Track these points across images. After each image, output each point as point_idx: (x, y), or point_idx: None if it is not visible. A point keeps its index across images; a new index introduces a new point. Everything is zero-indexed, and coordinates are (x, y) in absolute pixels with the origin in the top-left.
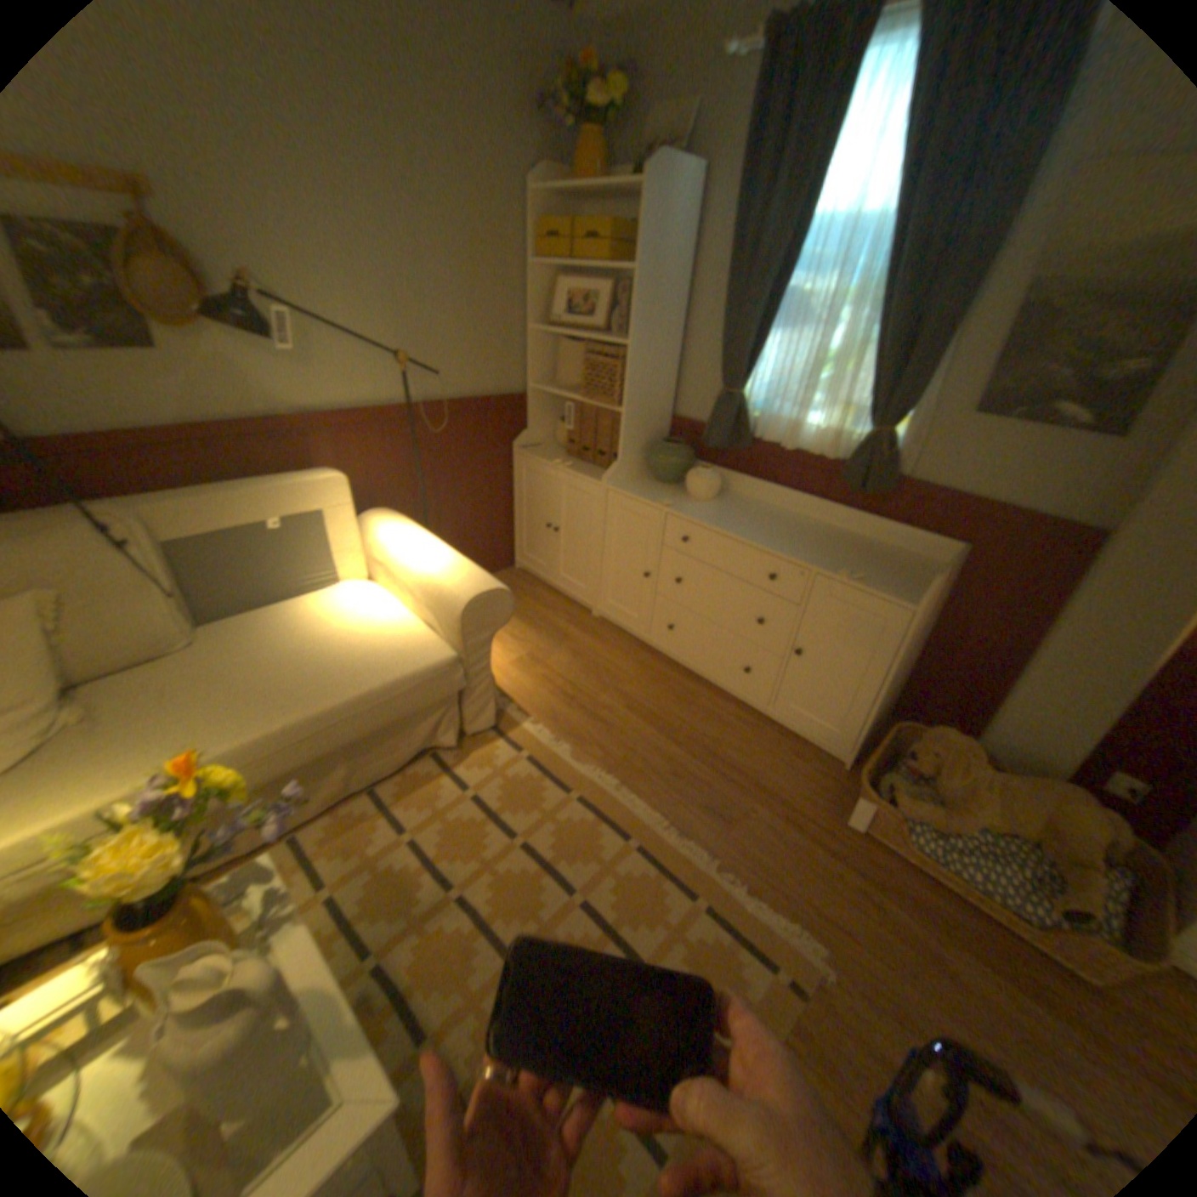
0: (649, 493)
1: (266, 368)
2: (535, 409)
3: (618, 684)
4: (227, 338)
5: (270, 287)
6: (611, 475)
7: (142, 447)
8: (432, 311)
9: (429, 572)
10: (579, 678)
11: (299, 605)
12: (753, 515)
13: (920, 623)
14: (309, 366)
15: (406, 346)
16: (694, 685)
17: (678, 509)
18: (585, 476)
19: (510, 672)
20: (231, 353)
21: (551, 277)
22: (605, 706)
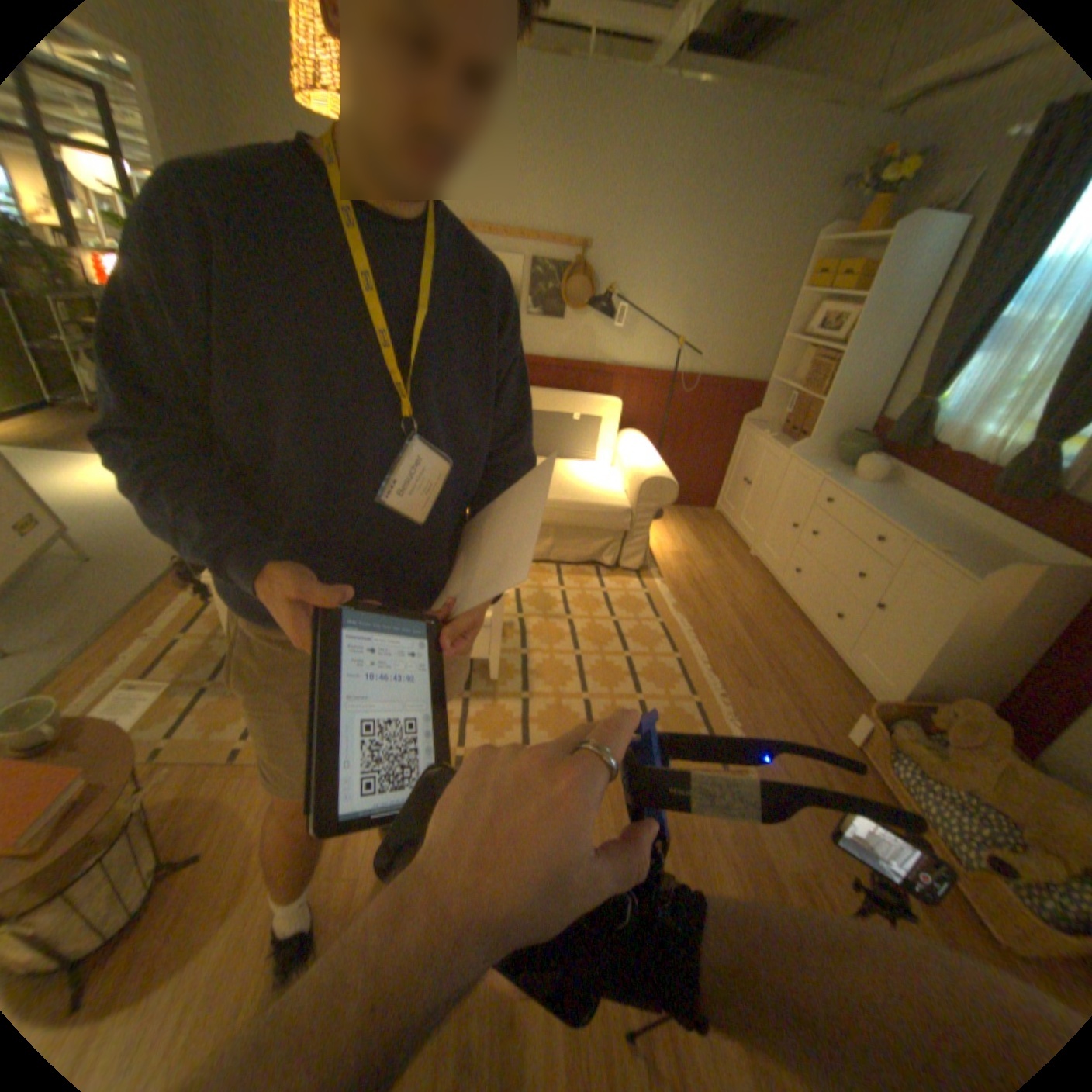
0: (823, 466)
1: (607, 337)
2: (771, 396)
3: (736, 594)
4: (595, 319)
5: (626, 295)
6: (799, 447)
7: (539, 366)
8: (715, 317)
9: (638, 462)
10: (711, 579)
11: (568, 459)
12: (904, 500)
13: (989, 602)
14: (629, 340)
15: (690, 337)
16: (797, 621)
17: (837, 479)
18: (781, 446)
19: (667, 557)
20: (594, 327)
21: (818, 302)
22: (716, 598)
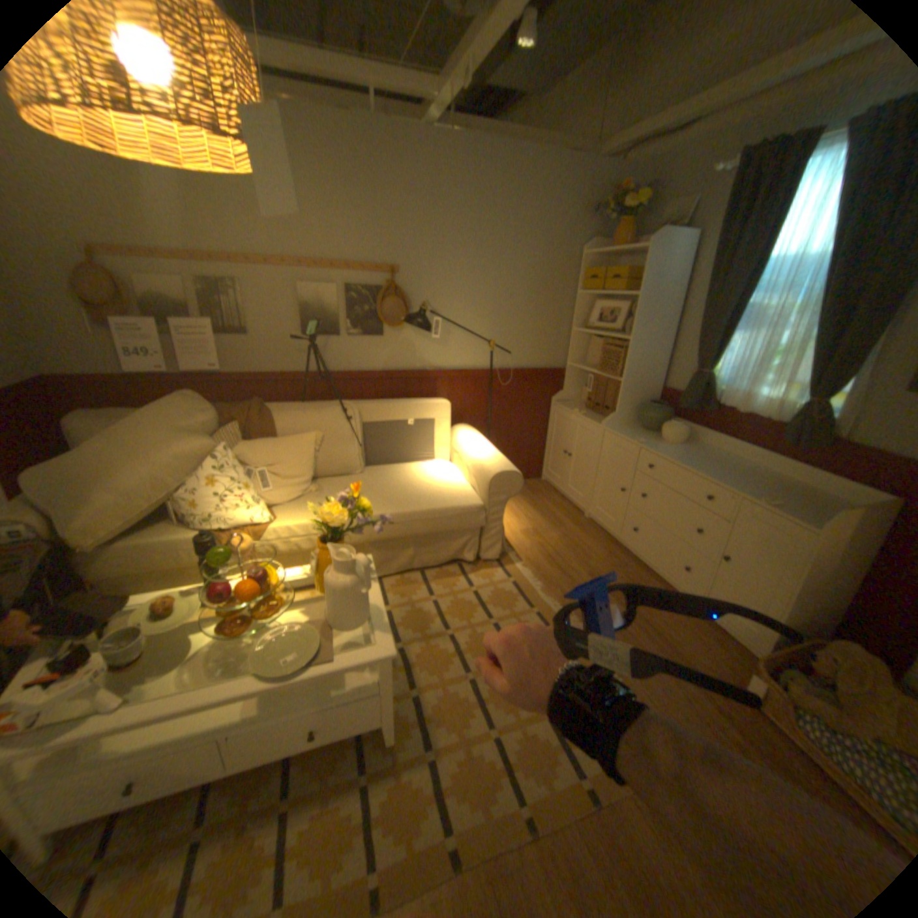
0: (633, 435)
1: (426, 347)
2: (570, 378)
3: (589, 561)
4: (412, 332)
5: (436, 309)
6: (609, 421)
7: (367, 380)
8: (515, 320)
9: (480, 458)
10: (562, 550)
11: (412, 464)
12: (710, 457)
13: (828, 547)
14: (445, 347)
15: (497, 339)
16: (647, 576)
17: (651, 446)
18: (592, 421)
19: (518, 536)
20: (412, 340)
21: (591, 301)
22: (574, 570)
